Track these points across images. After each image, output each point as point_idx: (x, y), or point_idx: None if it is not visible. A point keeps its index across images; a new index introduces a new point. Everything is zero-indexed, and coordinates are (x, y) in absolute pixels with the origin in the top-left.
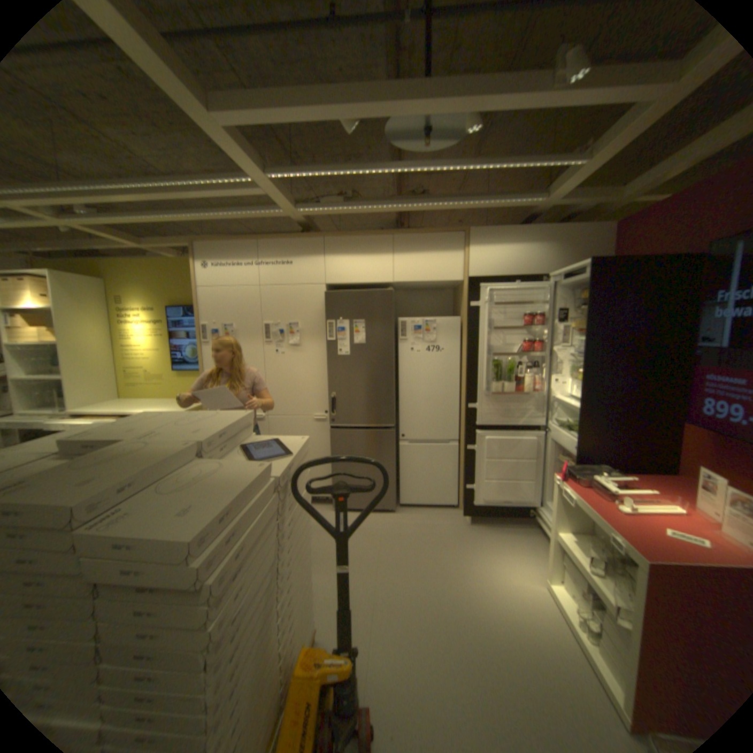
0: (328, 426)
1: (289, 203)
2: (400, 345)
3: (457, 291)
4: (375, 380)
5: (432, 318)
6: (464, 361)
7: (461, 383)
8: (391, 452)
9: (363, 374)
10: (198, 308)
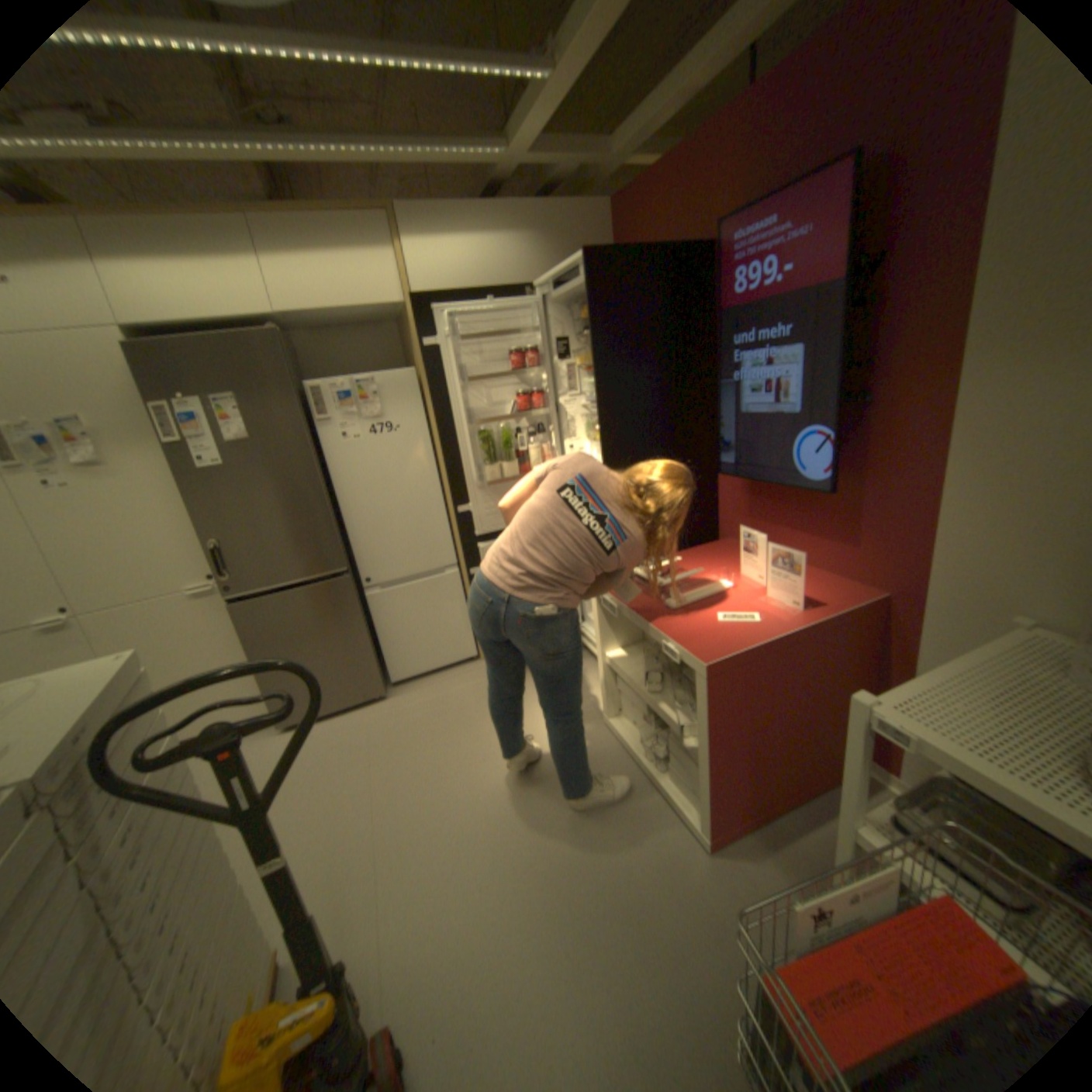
0: (222, 600)
1: None
2: (322, 430)
3: (402, 324)
4: (290, 500)
5: (366, 375)
6: (438, 441)
7: (442, 477)
8: (353, 611)
9: (261, 494)
10: None
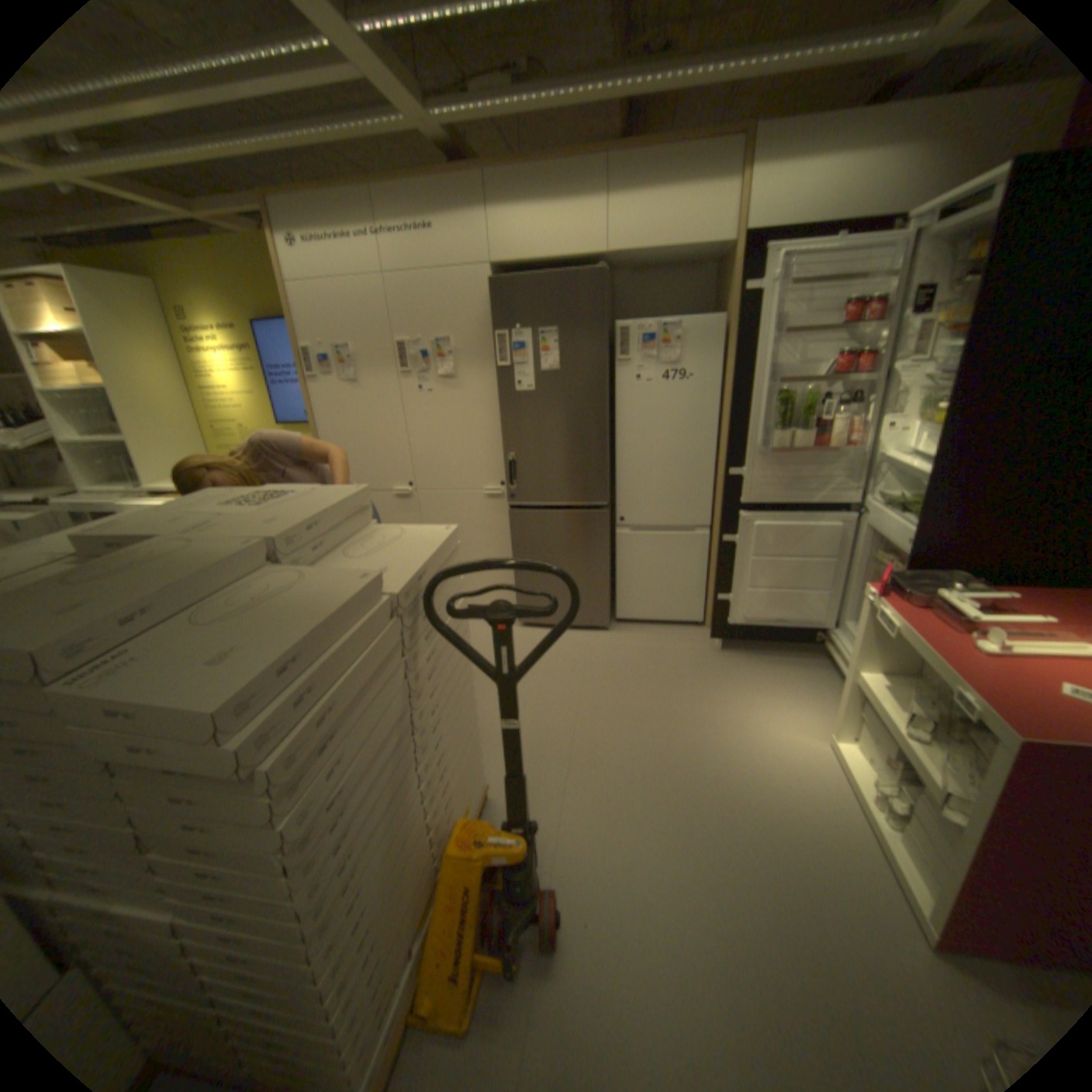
0: (507, 506)
1: (409, 97)
2: (619, 370)
3: (724, 264)
4: (577, 431)
5: (674, 319)
6: (729, 395)
7: (721, 434)
8: (602, 544)
9: (556, 422)
10: (291, 321)
